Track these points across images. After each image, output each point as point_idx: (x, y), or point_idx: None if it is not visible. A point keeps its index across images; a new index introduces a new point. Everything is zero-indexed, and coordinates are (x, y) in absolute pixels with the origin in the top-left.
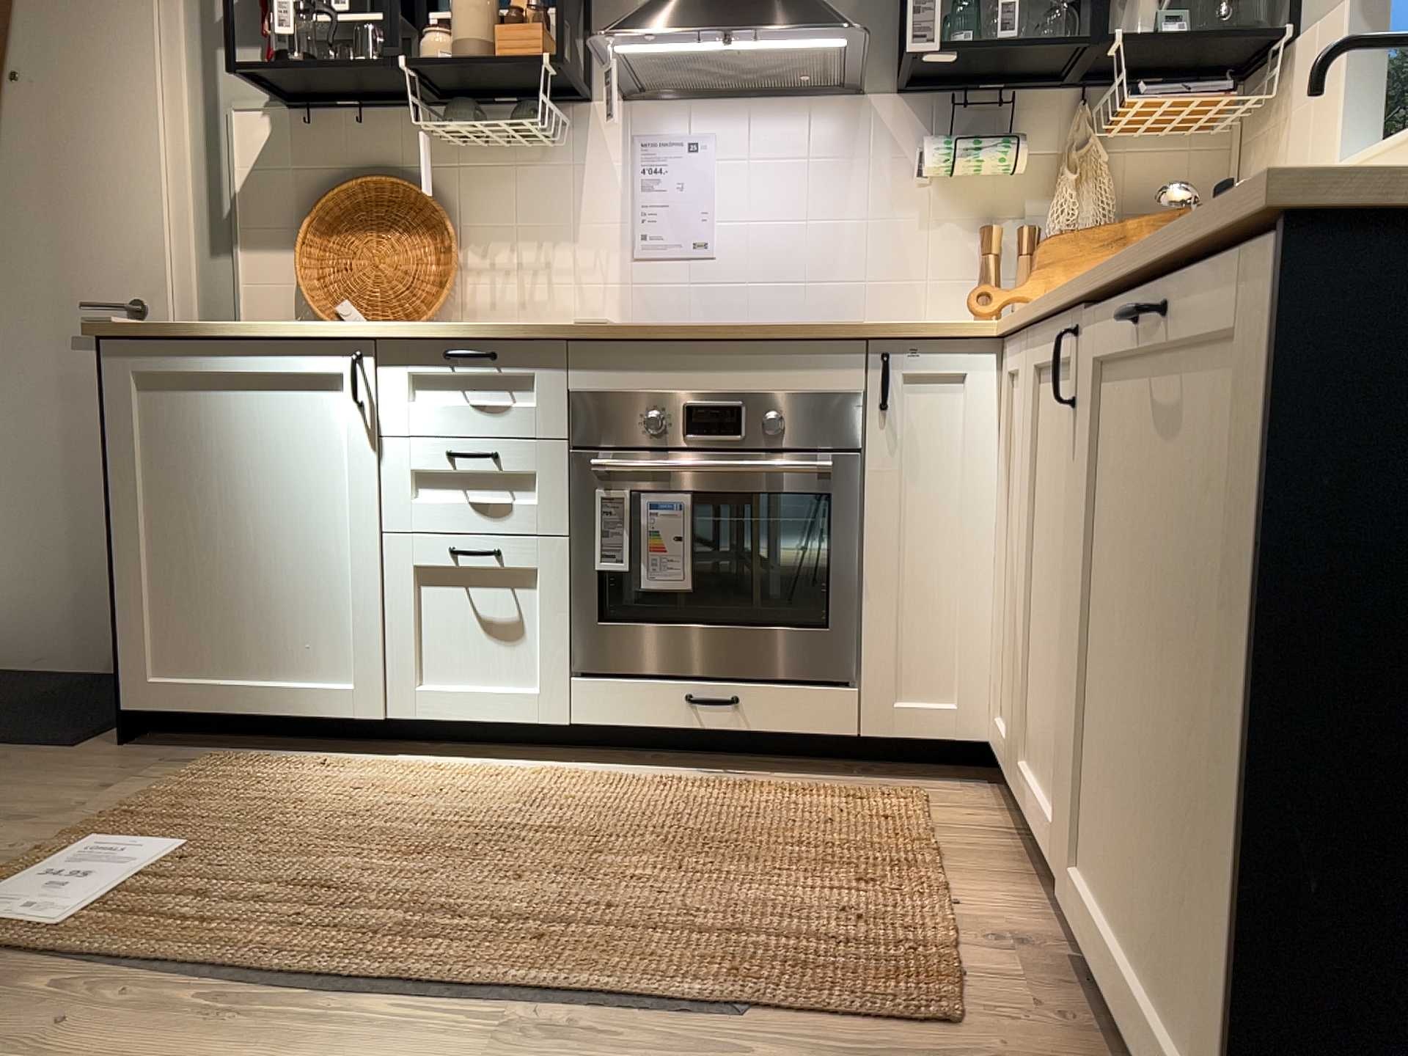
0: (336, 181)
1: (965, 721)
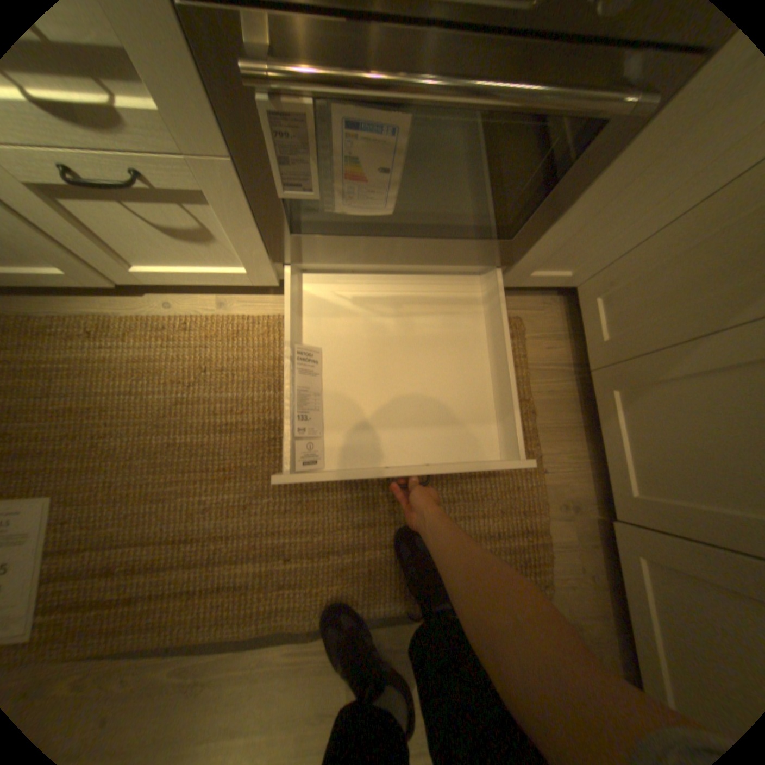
0: None
1: (570, 278)
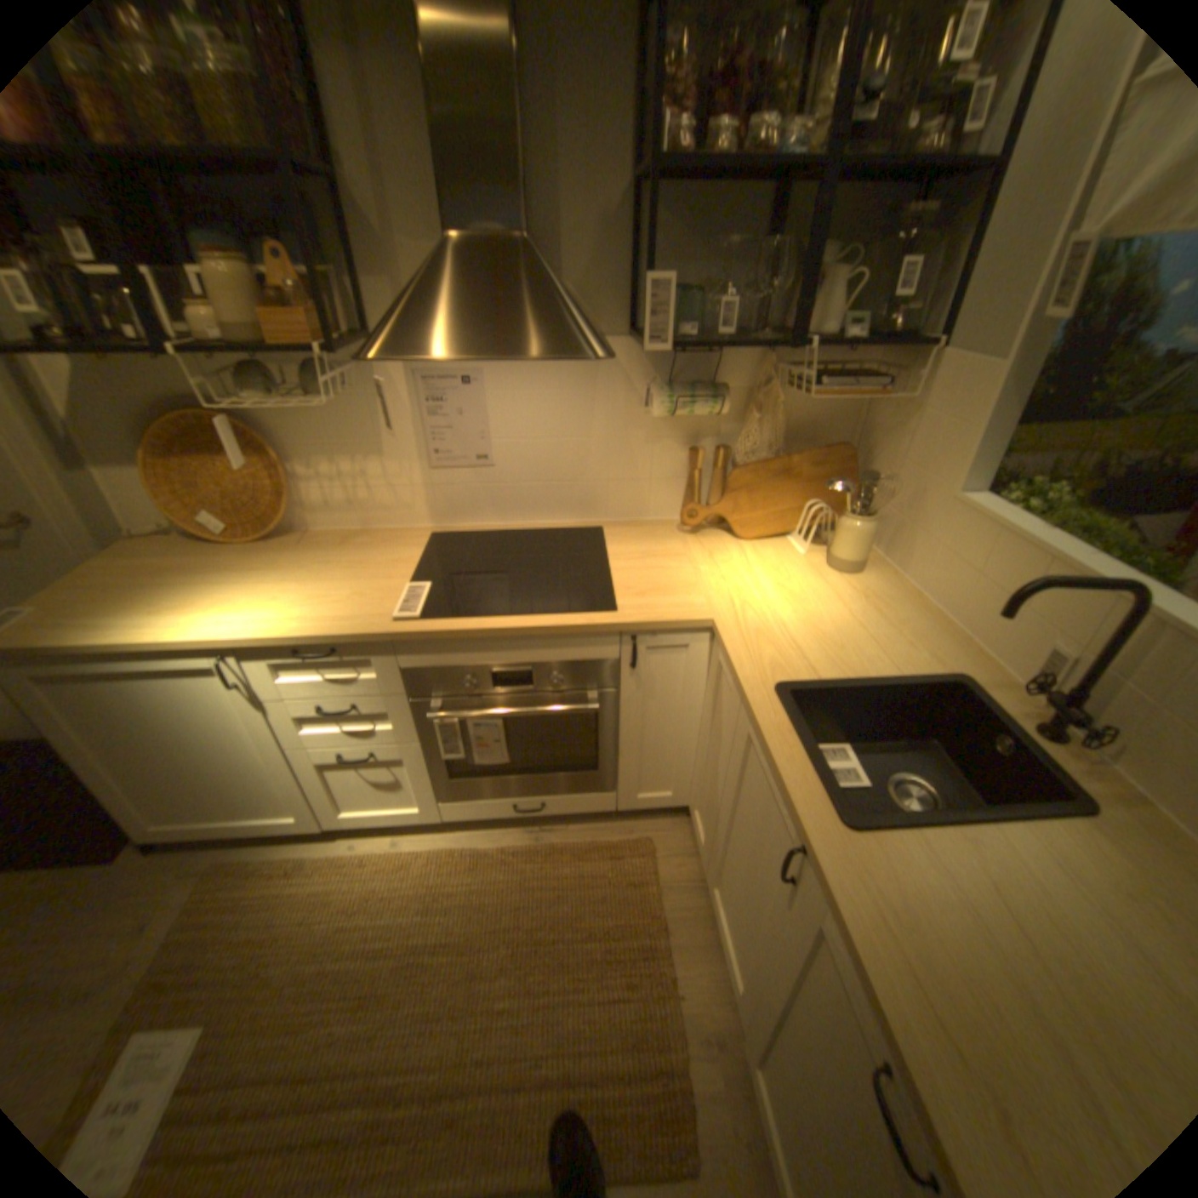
0: (159, 407)
1: (673, 799)
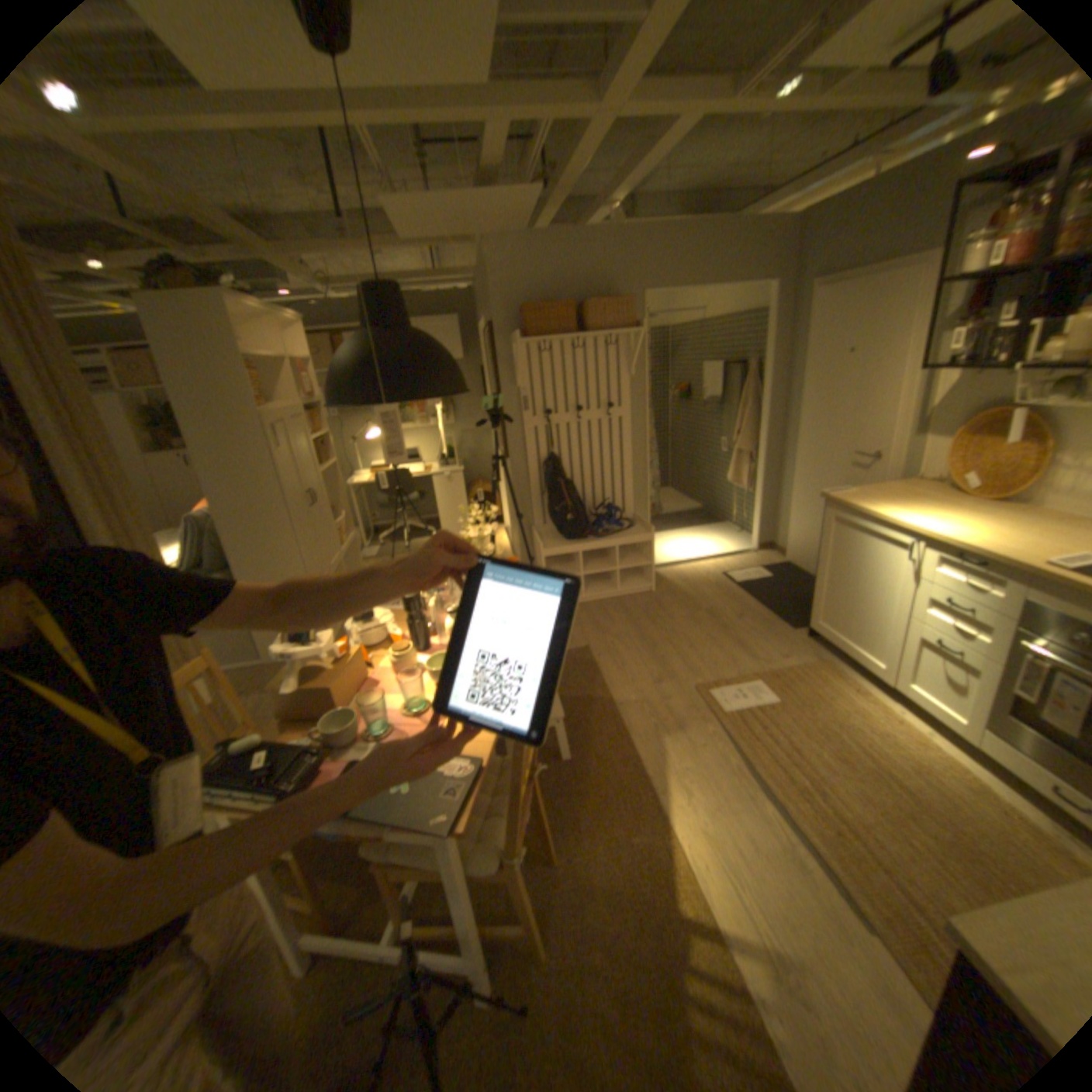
0: (990, 404)
1: None
